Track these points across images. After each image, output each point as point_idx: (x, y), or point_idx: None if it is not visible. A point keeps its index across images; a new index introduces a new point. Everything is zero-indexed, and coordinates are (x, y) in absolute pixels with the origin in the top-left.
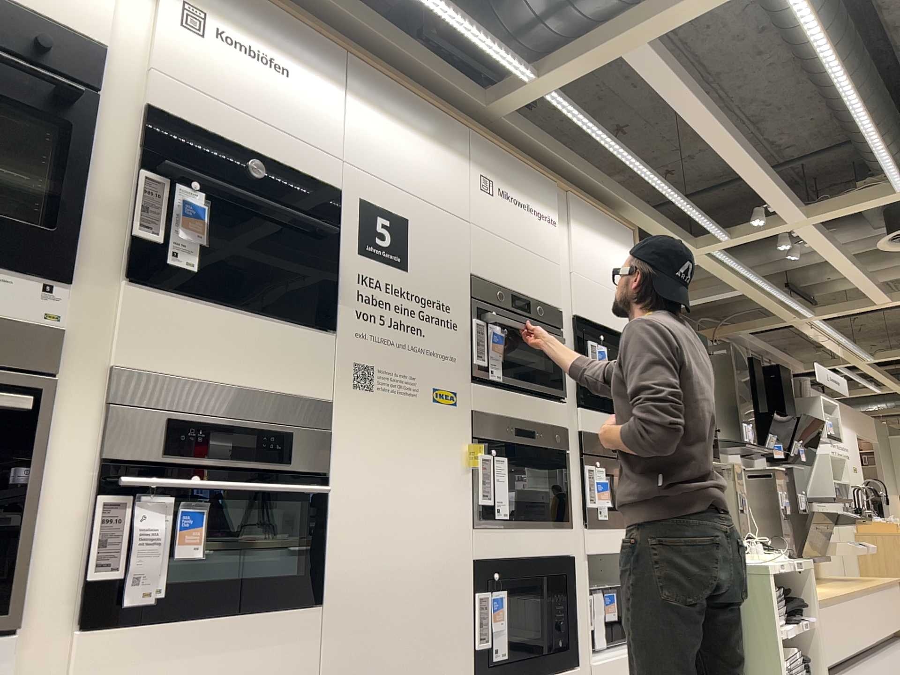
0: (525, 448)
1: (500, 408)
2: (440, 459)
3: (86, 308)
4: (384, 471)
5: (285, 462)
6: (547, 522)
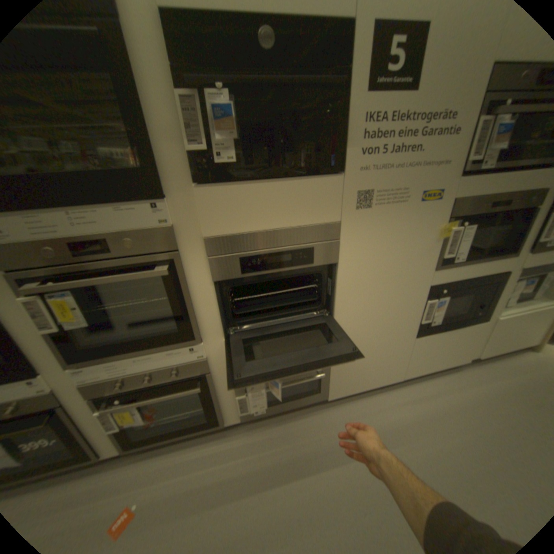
0: (498, 211)
1: (484, 190)
2: (419, 237)
3: (179, 208)
4: (375, 253)
5: (310, 262)
6: (497, 256)
